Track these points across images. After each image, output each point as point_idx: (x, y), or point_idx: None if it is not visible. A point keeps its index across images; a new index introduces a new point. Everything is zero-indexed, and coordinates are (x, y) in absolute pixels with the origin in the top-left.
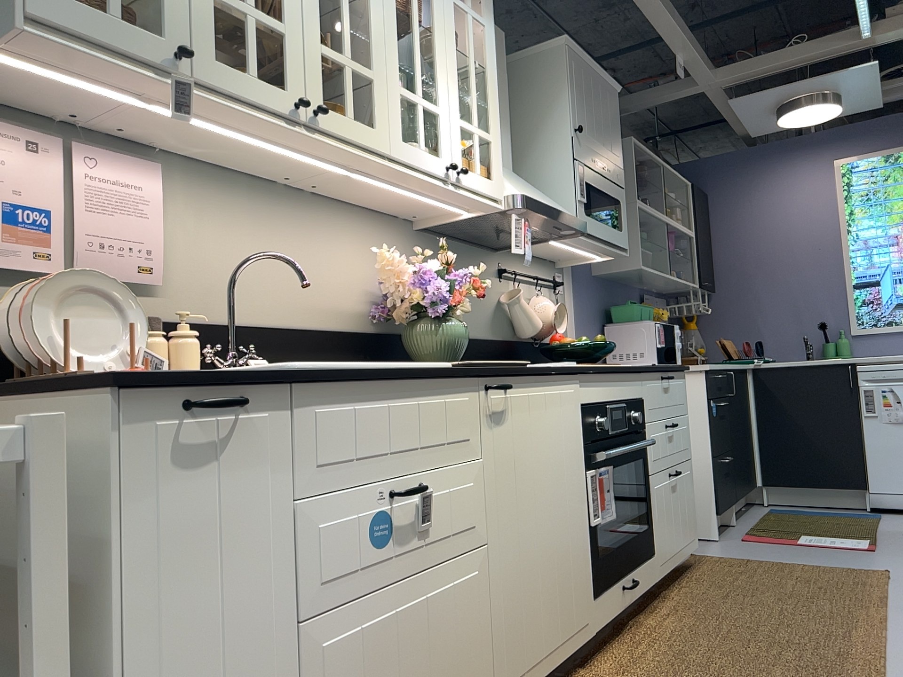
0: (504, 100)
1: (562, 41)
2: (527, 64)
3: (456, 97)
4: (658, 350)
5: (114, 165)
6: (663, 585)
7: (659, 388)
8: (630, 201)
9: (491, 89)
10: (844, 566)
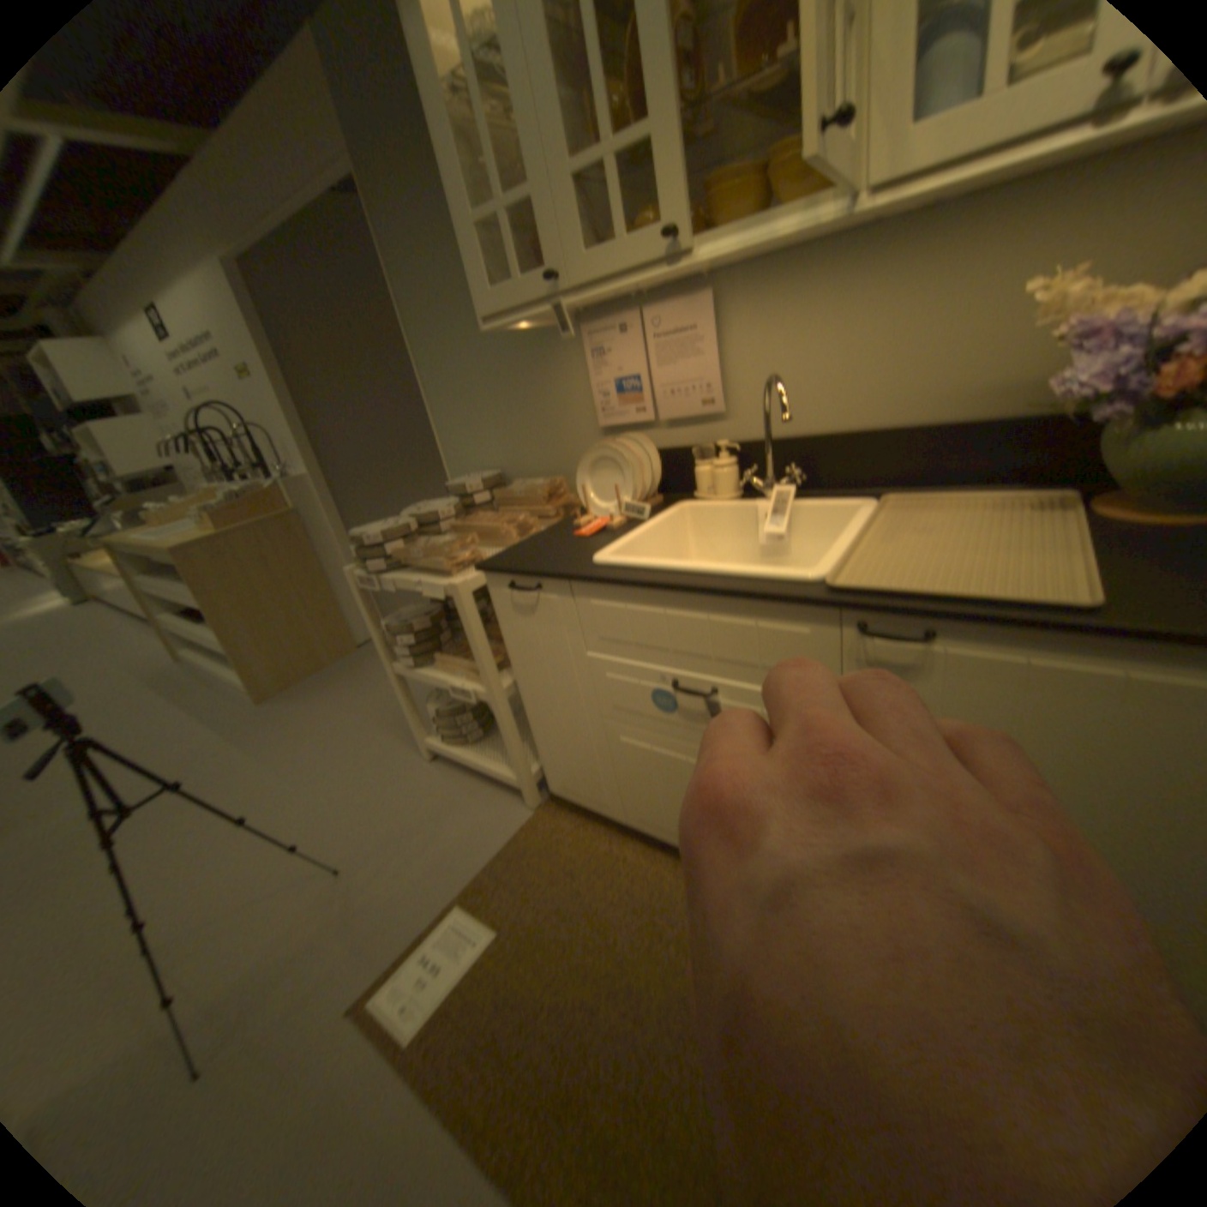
0: None
1: None
2: None
3: None
4: None
5: (673, 316)
6: None
7: None
8: None
9: None
10: None
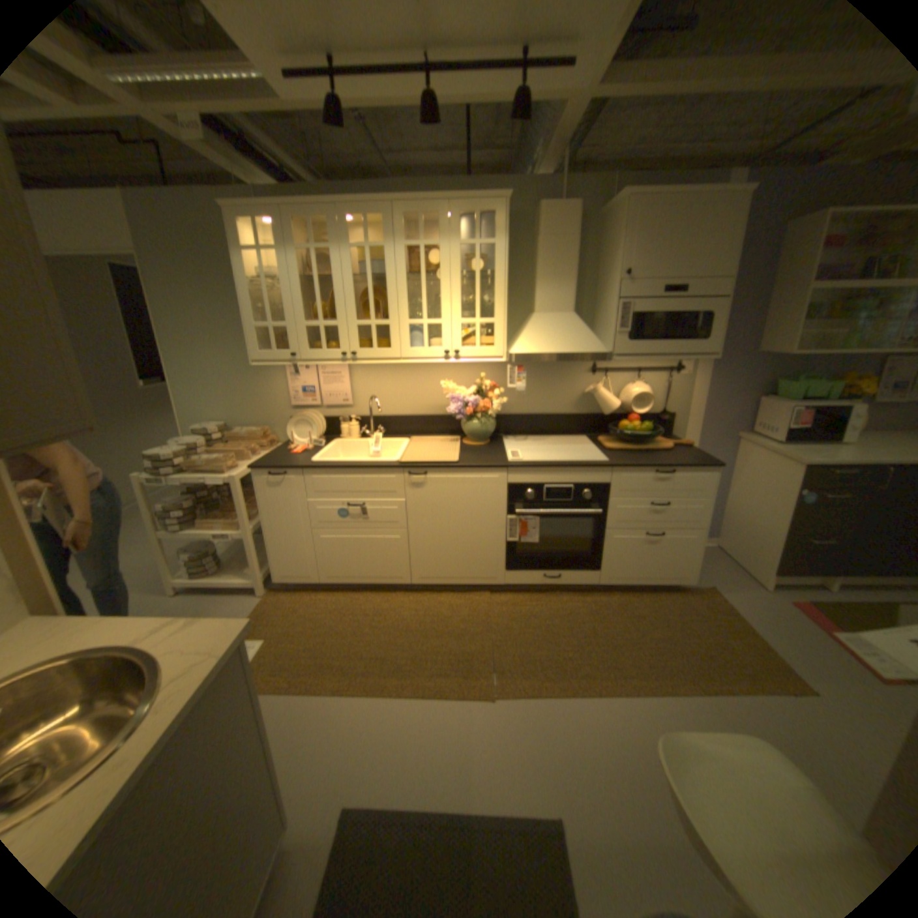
0: (567, 260)
1: (625, 192)
2: (615, 210)
3: (458, 307)
4: (792, 430)
5: (331, 367)
6: (629, 591)
7: (643, 479)
8: (805, 283)
9: (497, 287)
10: (794, 668)
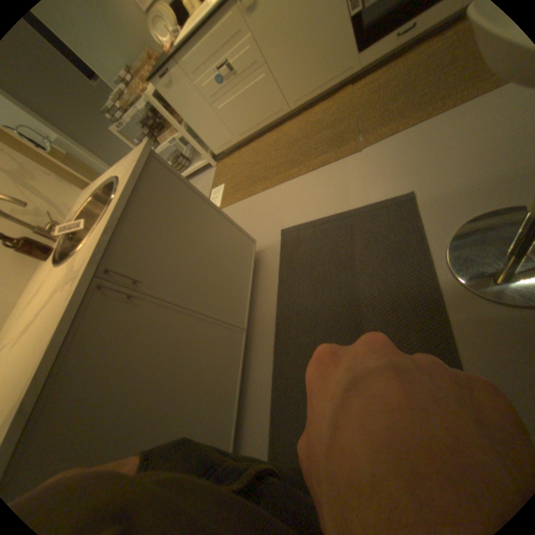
0: None
1: None
2: None
3: None
4: None
5: None
6: None
7: None
8: None
9: None
10: None
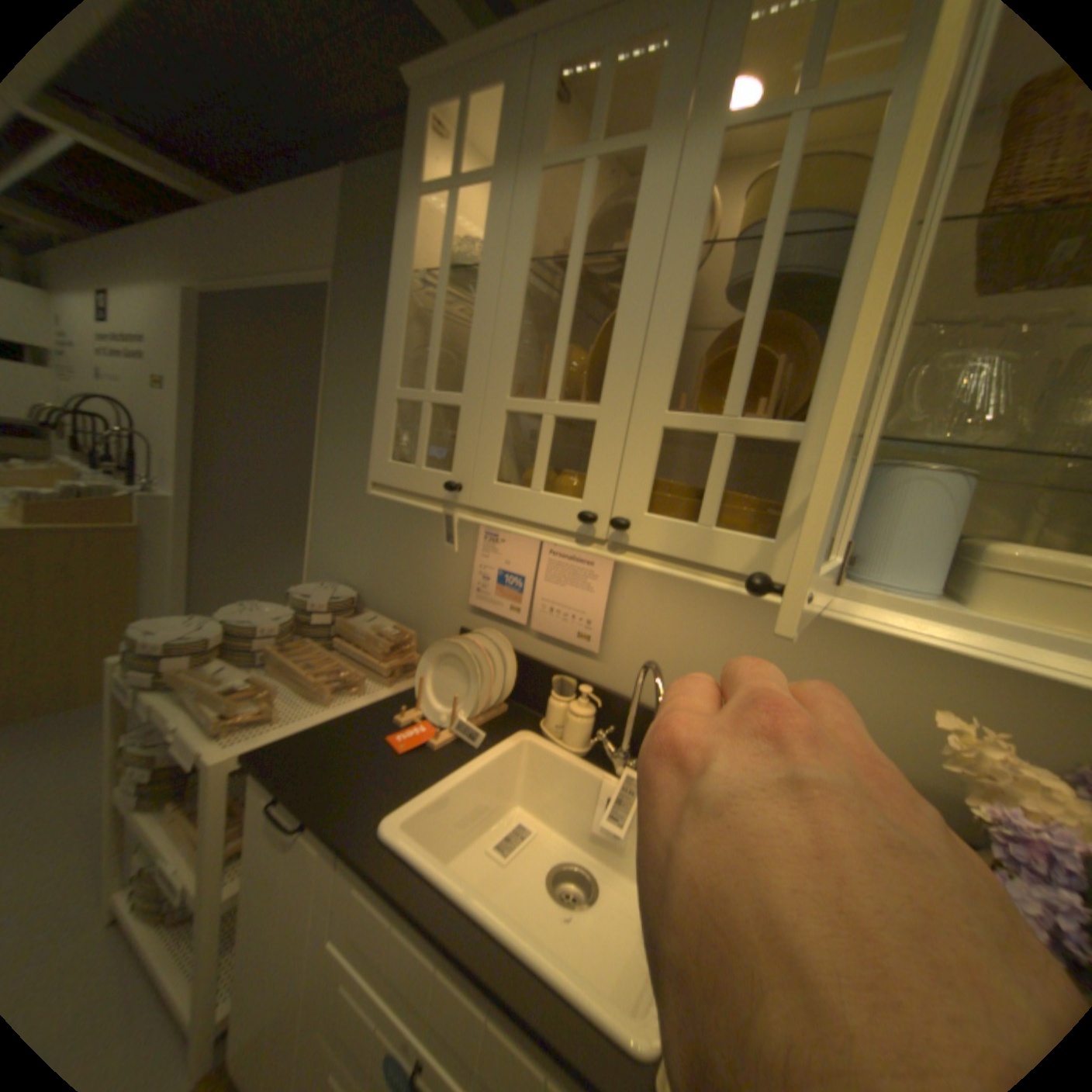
0: None
1: None
2: None
3: None
4: None
5: None
6: None
7: None
8: None
9: None
10: None
